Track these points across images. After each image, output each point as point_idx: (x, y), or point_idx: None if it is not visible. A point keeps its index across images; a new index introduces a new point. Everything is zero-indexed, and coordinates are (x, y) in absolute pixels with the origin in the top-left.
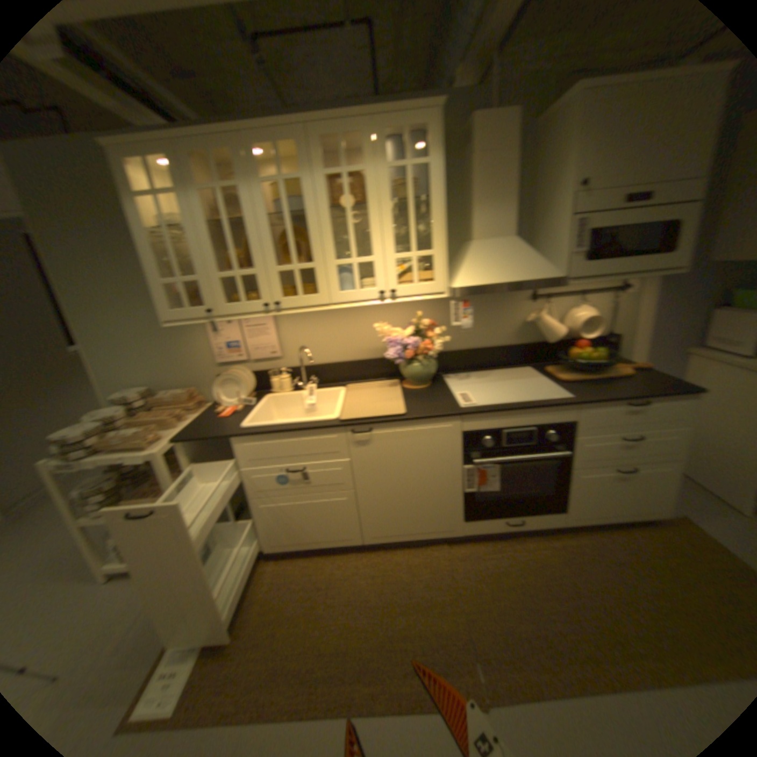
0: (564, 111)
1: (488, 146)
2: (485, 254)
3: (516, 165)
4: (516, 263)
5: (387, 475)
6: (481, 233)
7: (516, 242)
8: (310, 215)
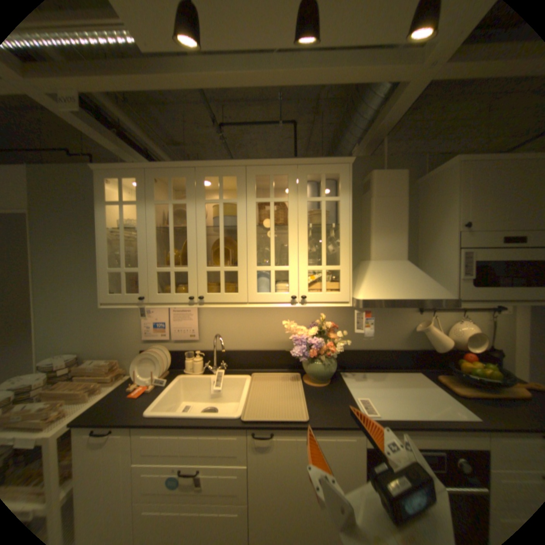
0: (441, 175)
1: (382, 193)
2: (382, 273)
3: (404, 208)
4: (410, 283)
5: (282, 491)
6: (376, 255)
7: (407, 265)
8: (238, 230)
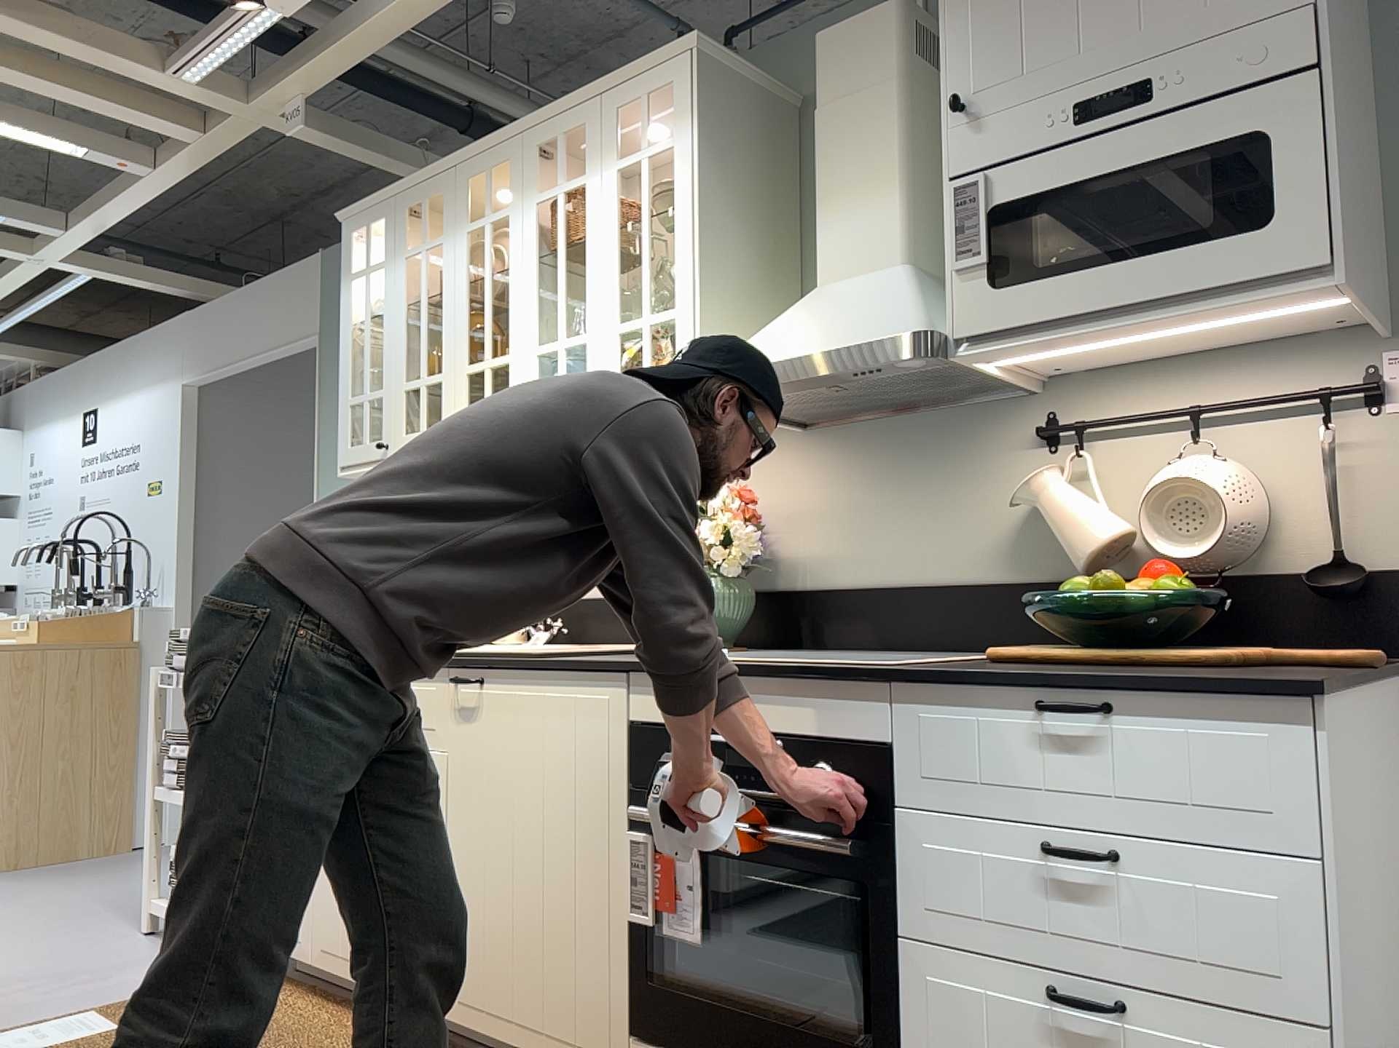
0: None
1: (832, 93)
2: (802, 311)
3: (889, 115)
4: (843, 318)
5: (492, 814)
6: (823, 270)
7: (884, 278)
8: (510, 274)
